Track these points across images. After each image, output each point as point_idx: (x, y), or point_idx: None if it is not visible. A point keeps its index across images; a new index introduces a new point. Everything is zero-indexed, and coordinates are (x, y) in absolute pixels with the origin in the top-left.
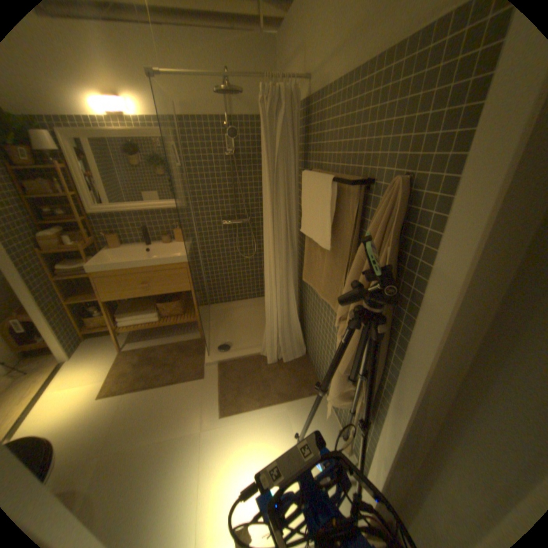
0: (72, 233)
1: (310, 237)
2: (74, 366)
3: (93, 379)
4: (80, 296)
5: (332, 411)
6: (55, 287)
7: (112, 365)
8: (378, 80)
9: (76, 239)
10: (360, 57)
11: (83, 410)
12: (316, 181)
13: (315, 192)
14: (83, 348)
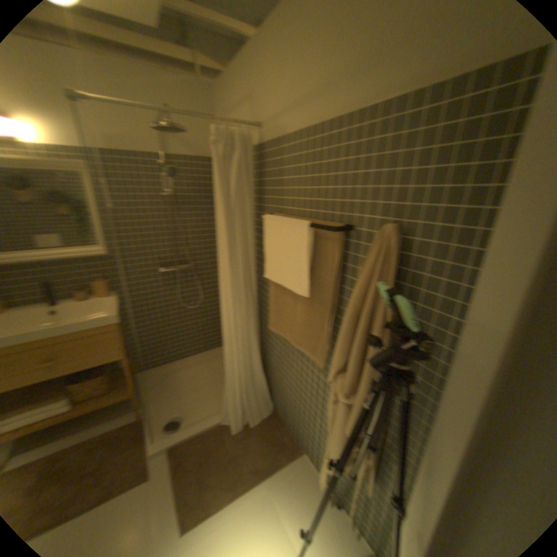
0: None
1: (279, 283)
2: None
3: None
4: None
5: (324, 478)
6: None
7: None
8: (349, 135)
9: None
10: (324, 113)
11: None
12: (284, 226)
13: (284, 237)
14: None
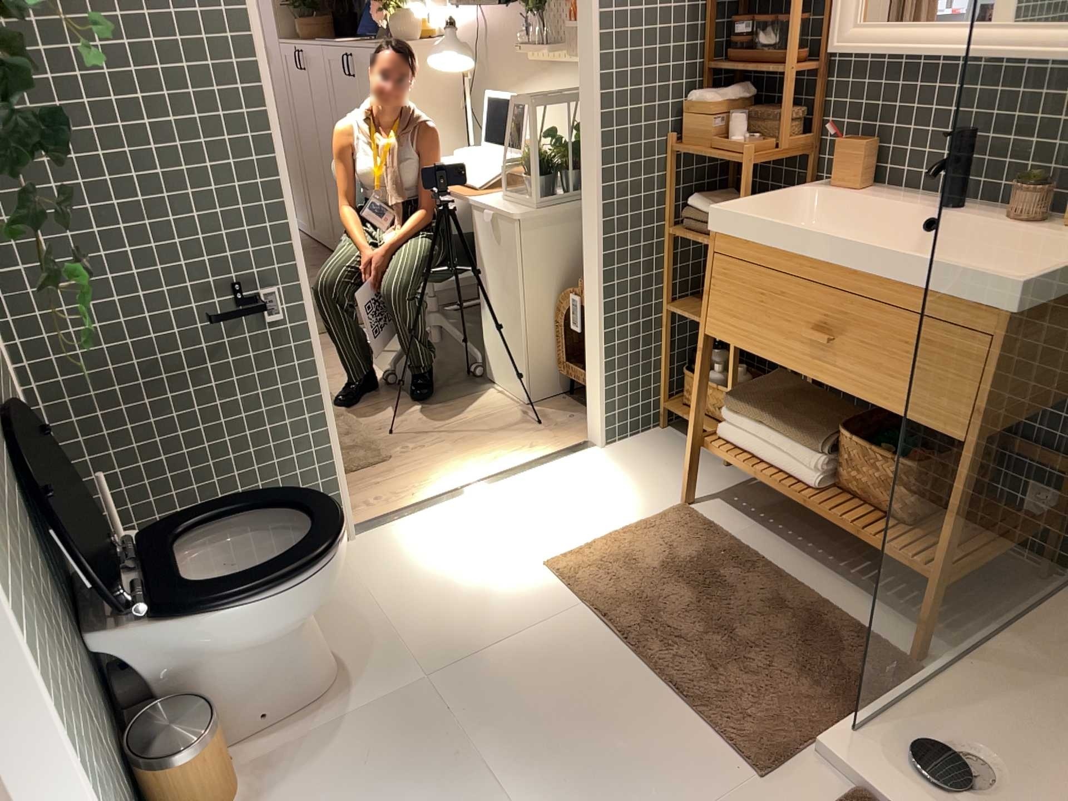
0: (780, 118)
1: None
2: (600, 467)
3: (590, 523)
4: (699, 303)
5: None
6: (675, 255)
7: (645, 523)
8: None
9: (769, 133)
10: None
11: (513, 567)
12: None
13: None
14: (650, 445)
